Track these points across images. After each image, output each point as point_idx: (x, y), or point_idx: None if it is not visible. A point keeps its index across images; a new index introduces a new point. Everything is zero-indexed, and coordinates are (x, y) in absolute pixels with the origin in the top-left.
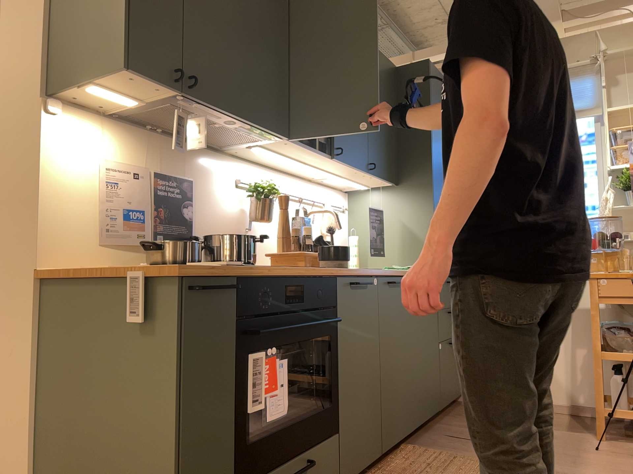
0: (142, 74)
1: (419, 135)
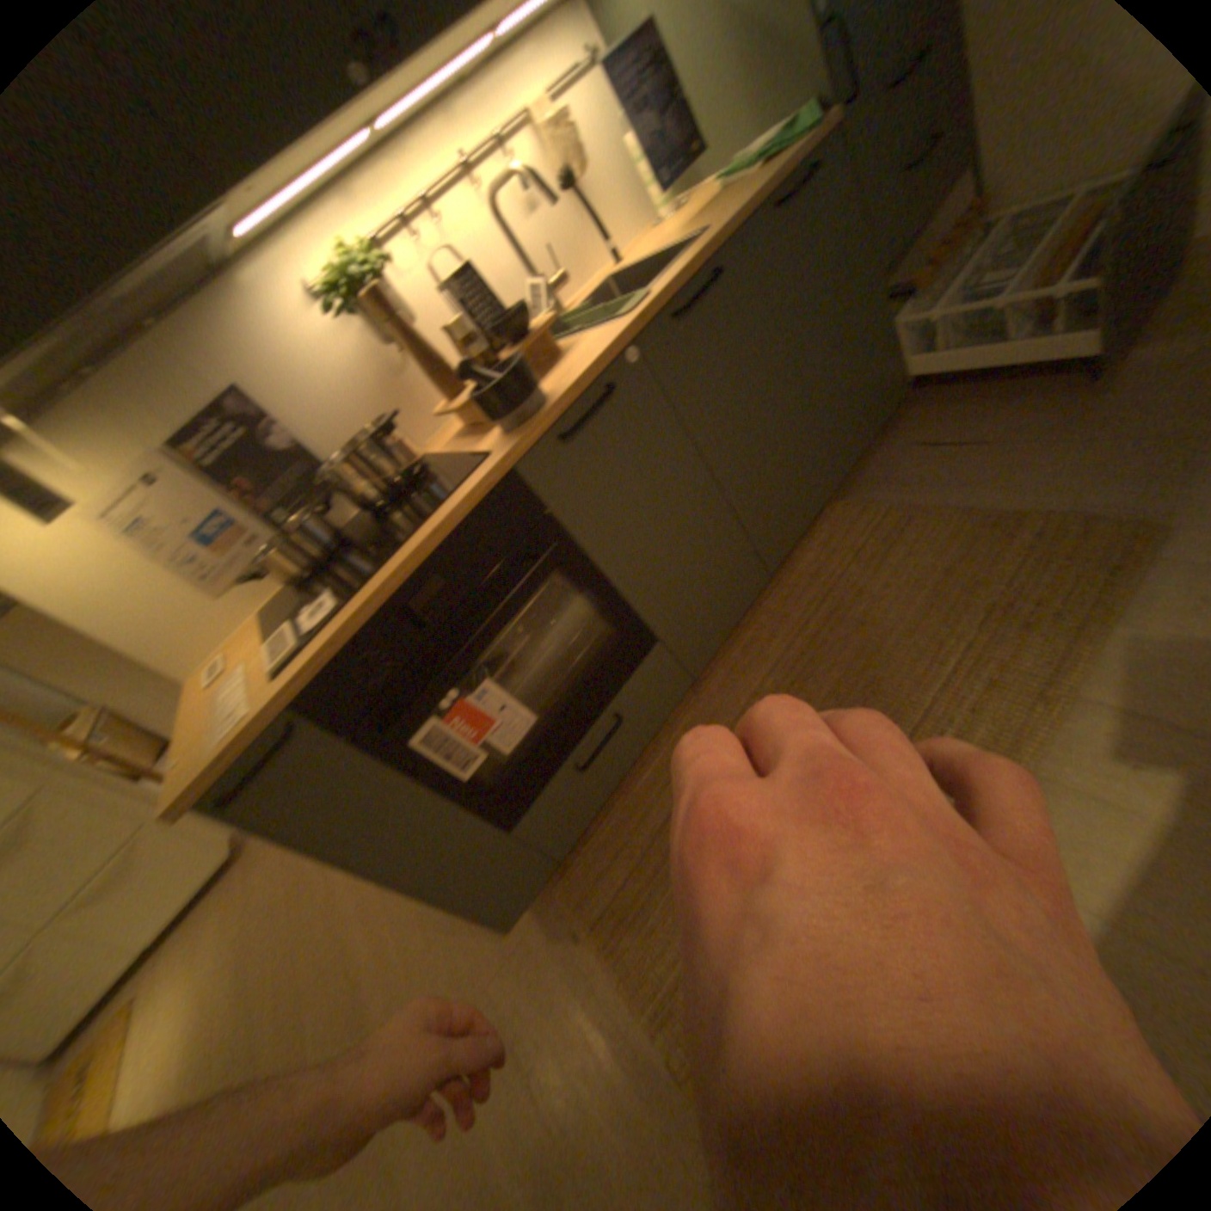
0: None
1: None
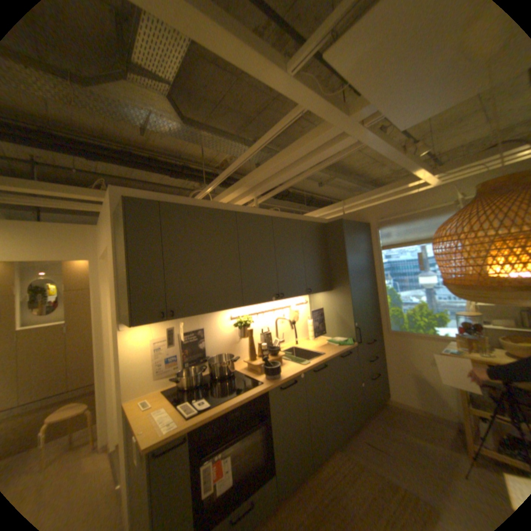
0: (141, 324)
1: (340, 262)
